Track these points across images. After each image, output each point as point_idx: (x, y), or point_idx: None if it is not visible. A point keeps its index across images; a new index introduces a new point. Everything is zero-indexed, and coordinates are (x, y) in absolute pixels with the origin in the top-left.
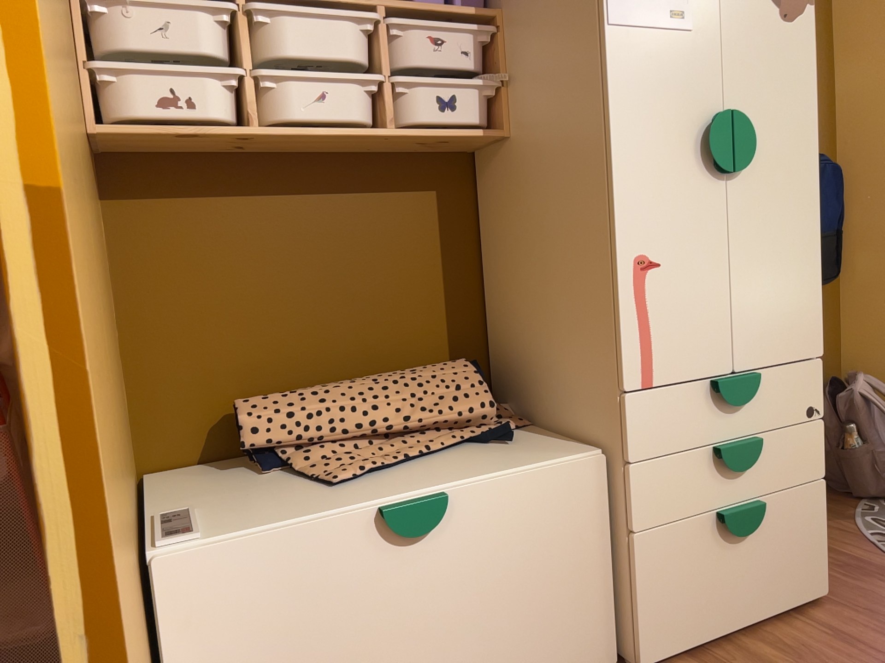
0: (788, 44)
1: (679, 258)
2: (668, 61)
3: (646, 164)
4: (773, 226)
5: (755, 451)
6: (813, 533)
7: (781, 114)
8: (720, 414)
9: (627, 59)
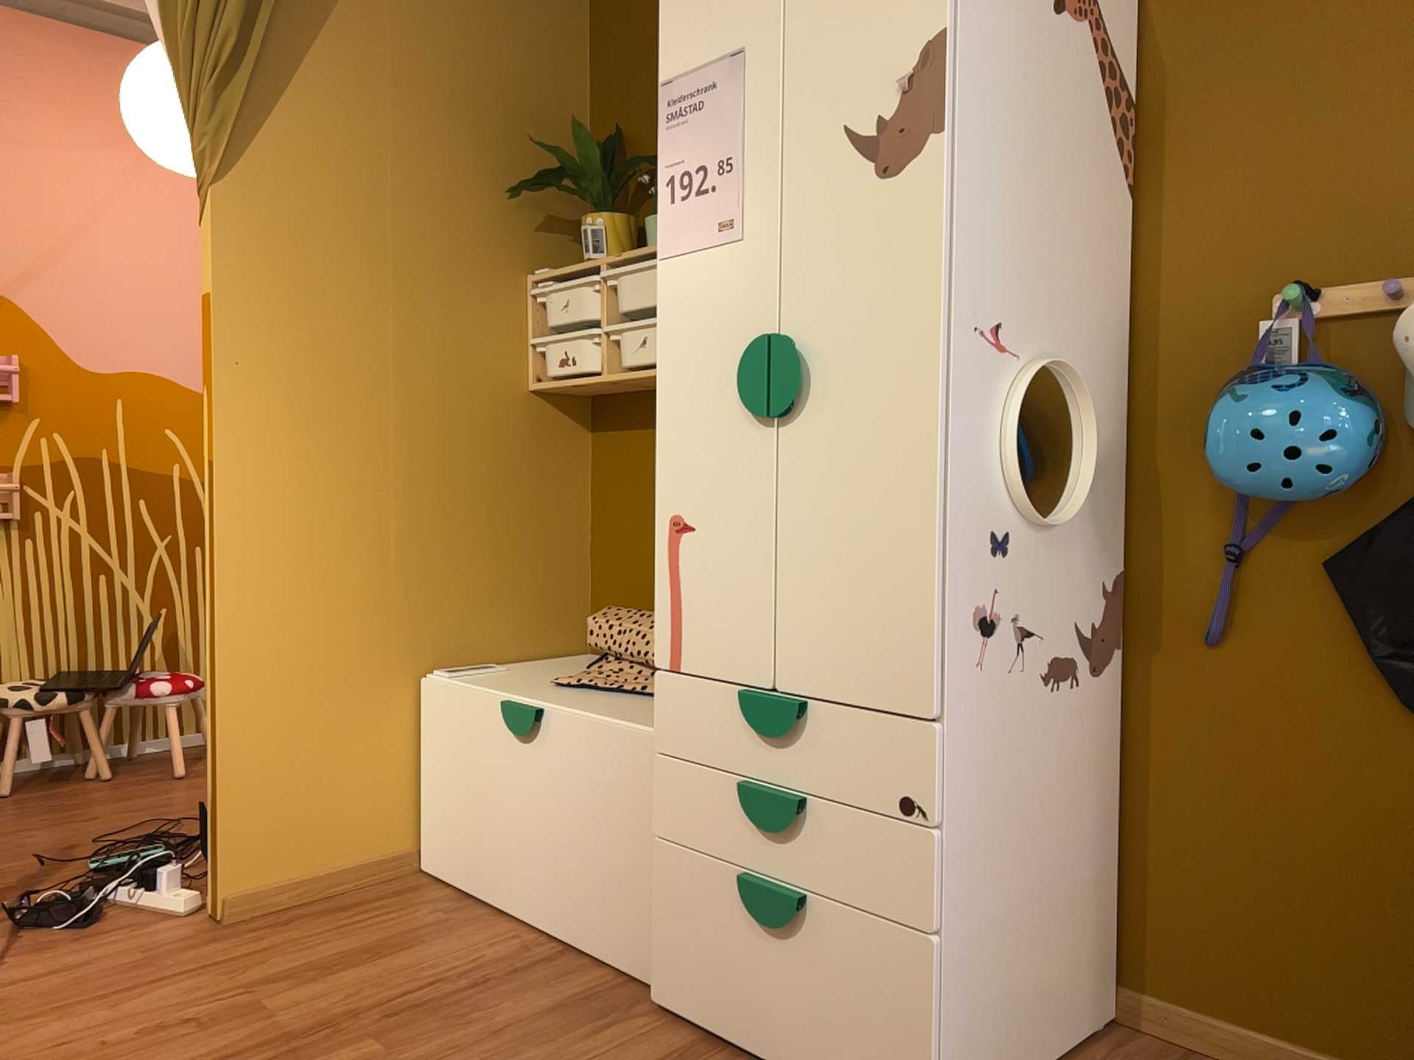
0: (889, 212)
1: (713, 523)
2: (715, 283)
3: (685, 408)
4: (848, 492)
5: (783, 814)
6: (903, 1019)
7: (869, 322)
8: (757, 742)
9: (674, 292)
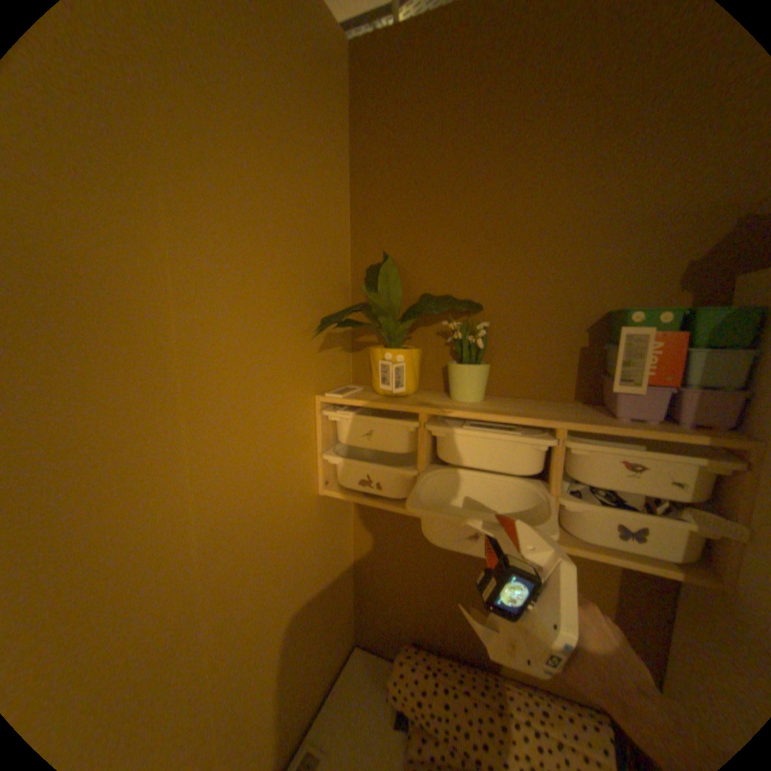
0: None
1: None
2: None
3: None
4: None
5: None
6: None
7: None
8: None
9: None
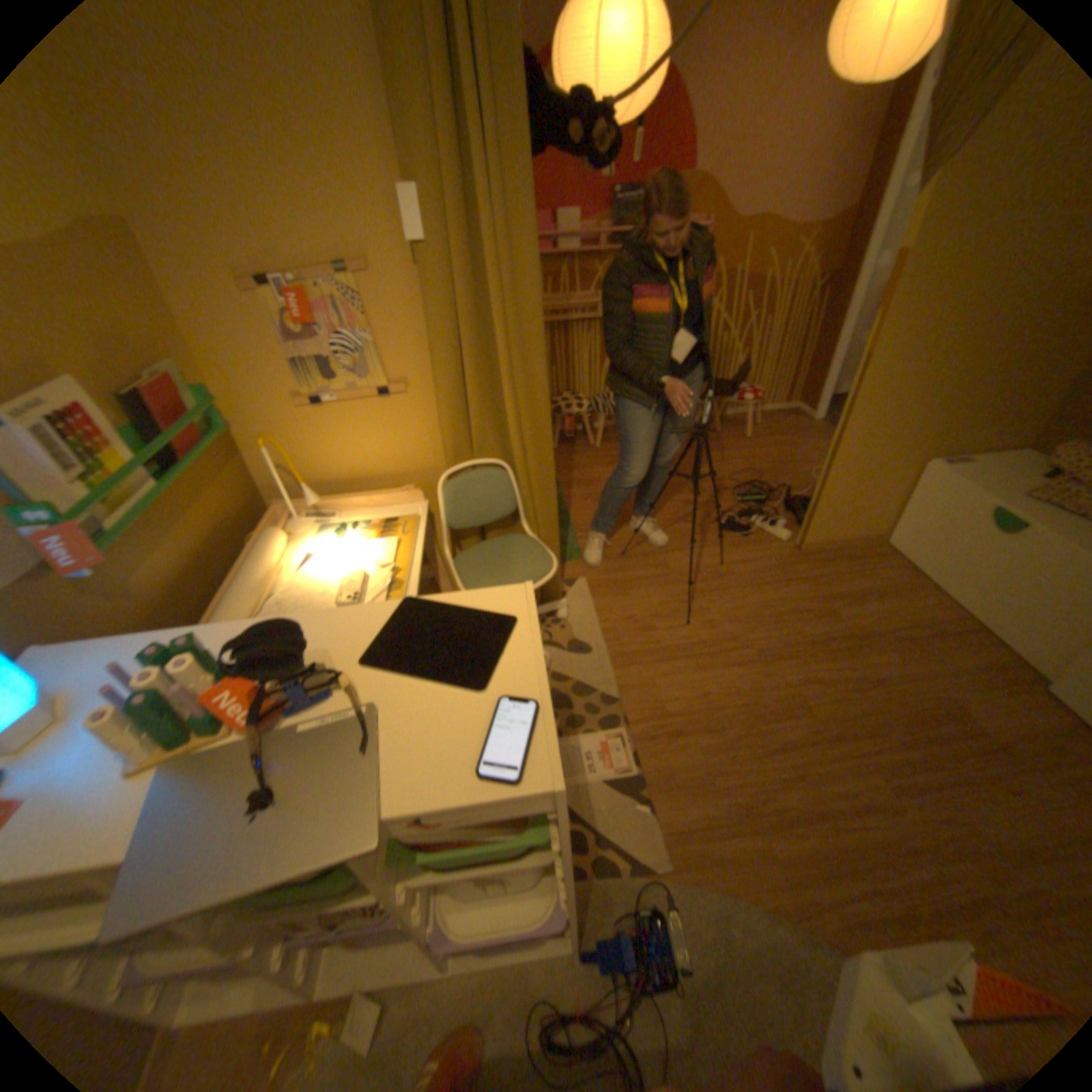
0: None
1: None
2: None
3: None
4: None
5: None
6: None
7: None
8: None
9: None
